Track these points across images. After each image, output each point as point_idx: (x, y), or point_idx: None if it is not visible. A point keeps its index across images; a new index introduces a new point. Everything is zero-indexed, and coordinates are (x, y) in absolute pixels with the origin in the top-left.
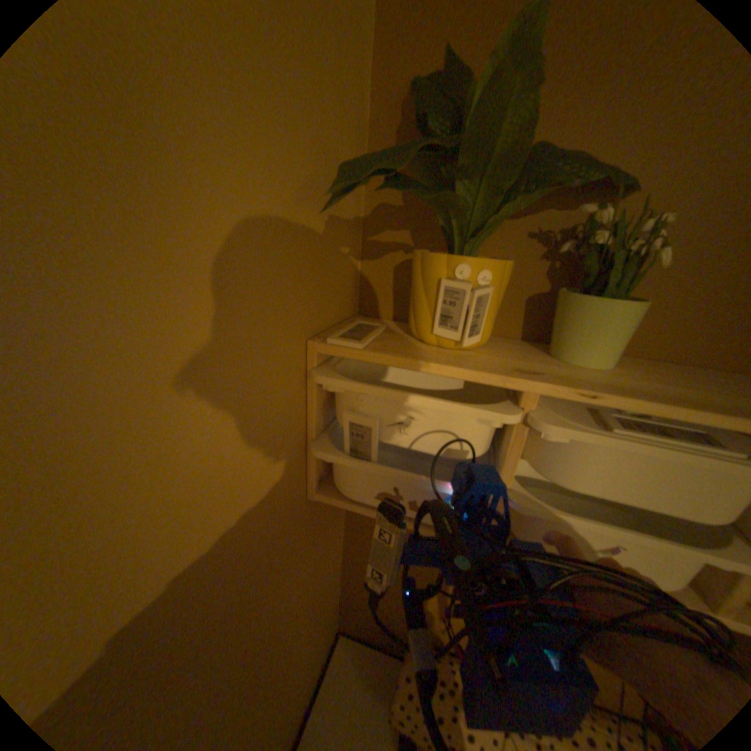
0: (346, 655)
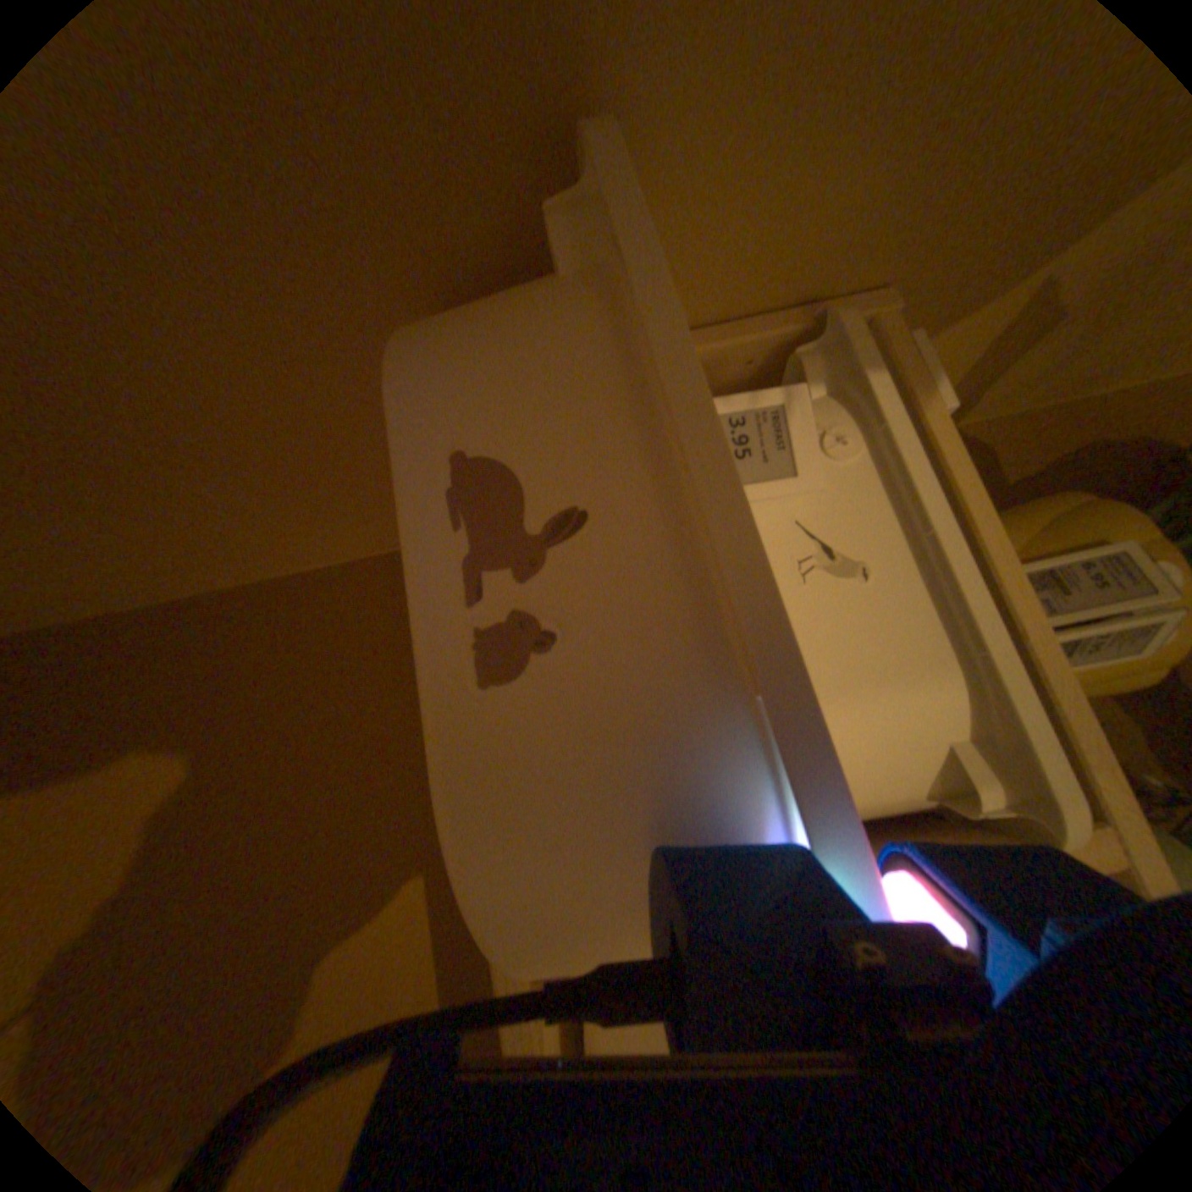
0: None
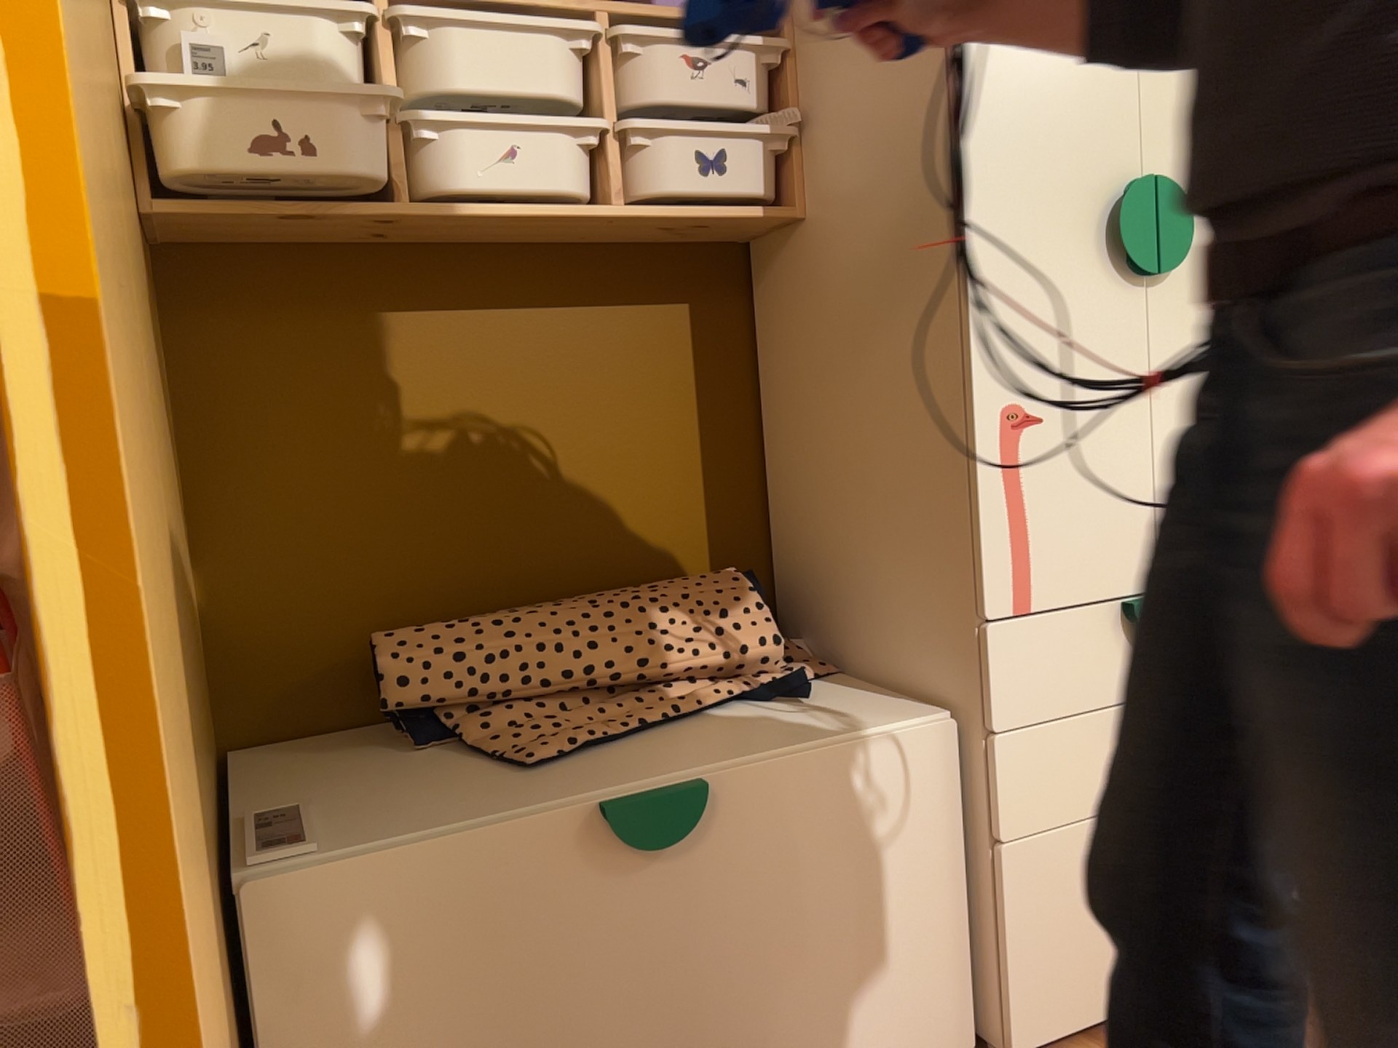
0: (254, 754)
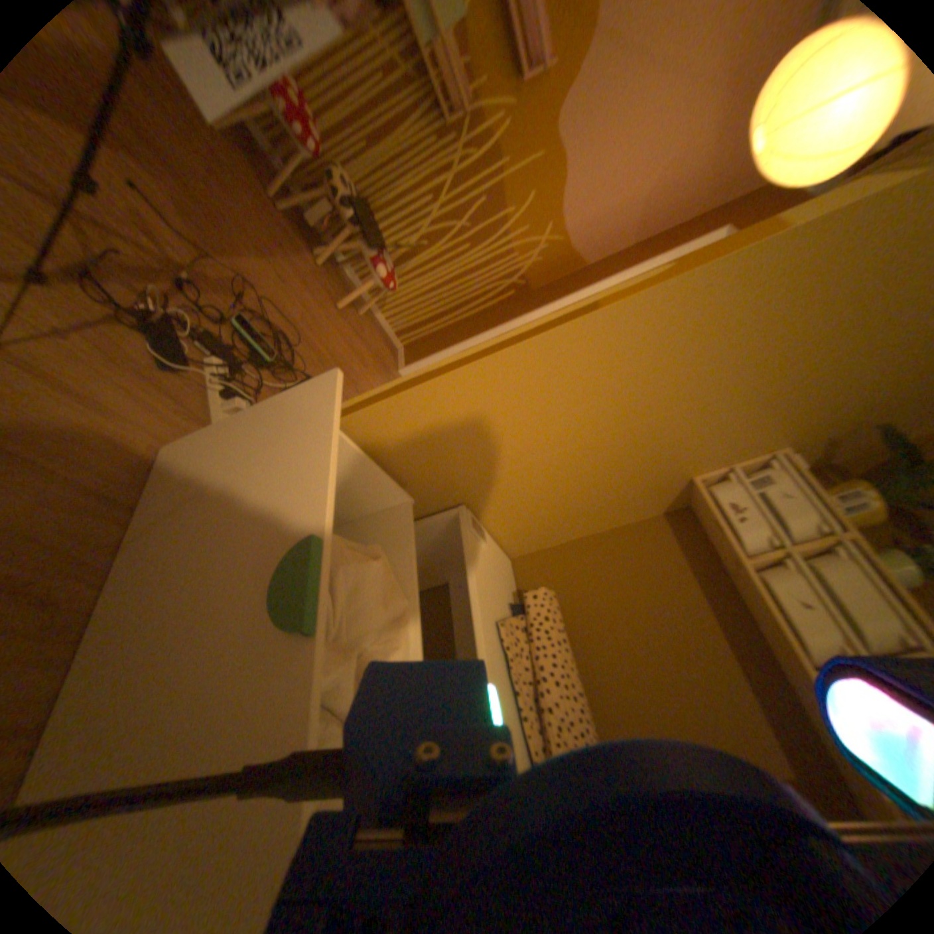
0: (507, 566)
